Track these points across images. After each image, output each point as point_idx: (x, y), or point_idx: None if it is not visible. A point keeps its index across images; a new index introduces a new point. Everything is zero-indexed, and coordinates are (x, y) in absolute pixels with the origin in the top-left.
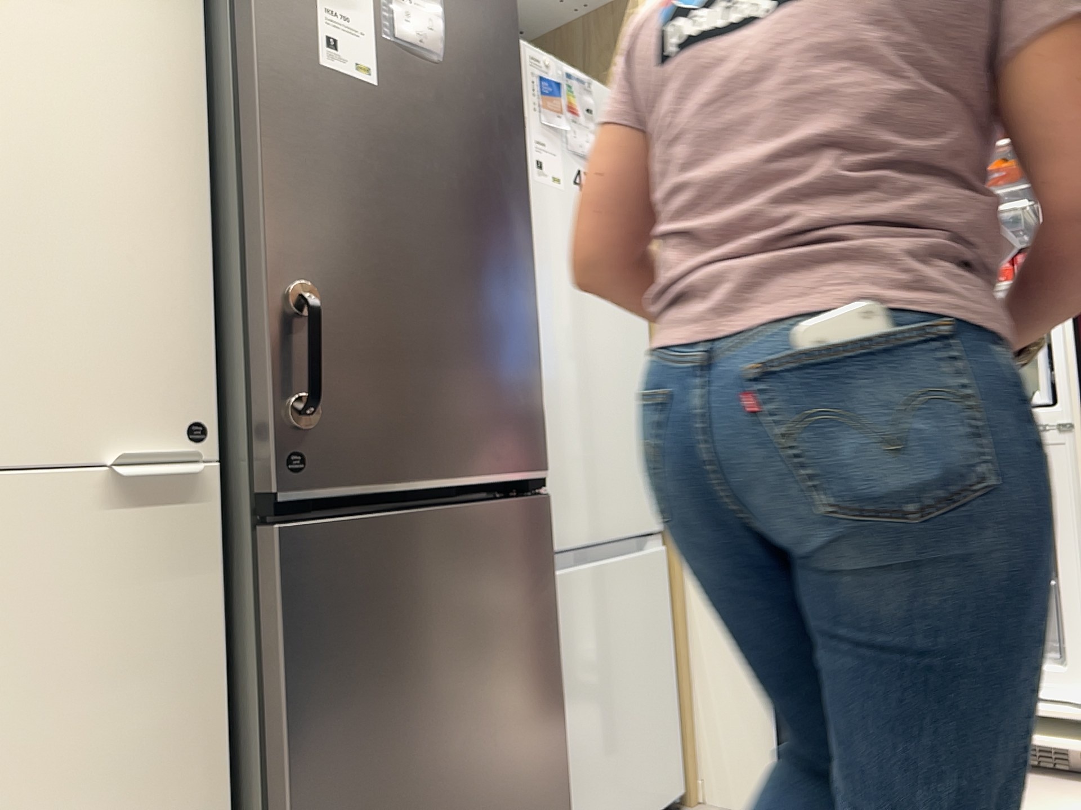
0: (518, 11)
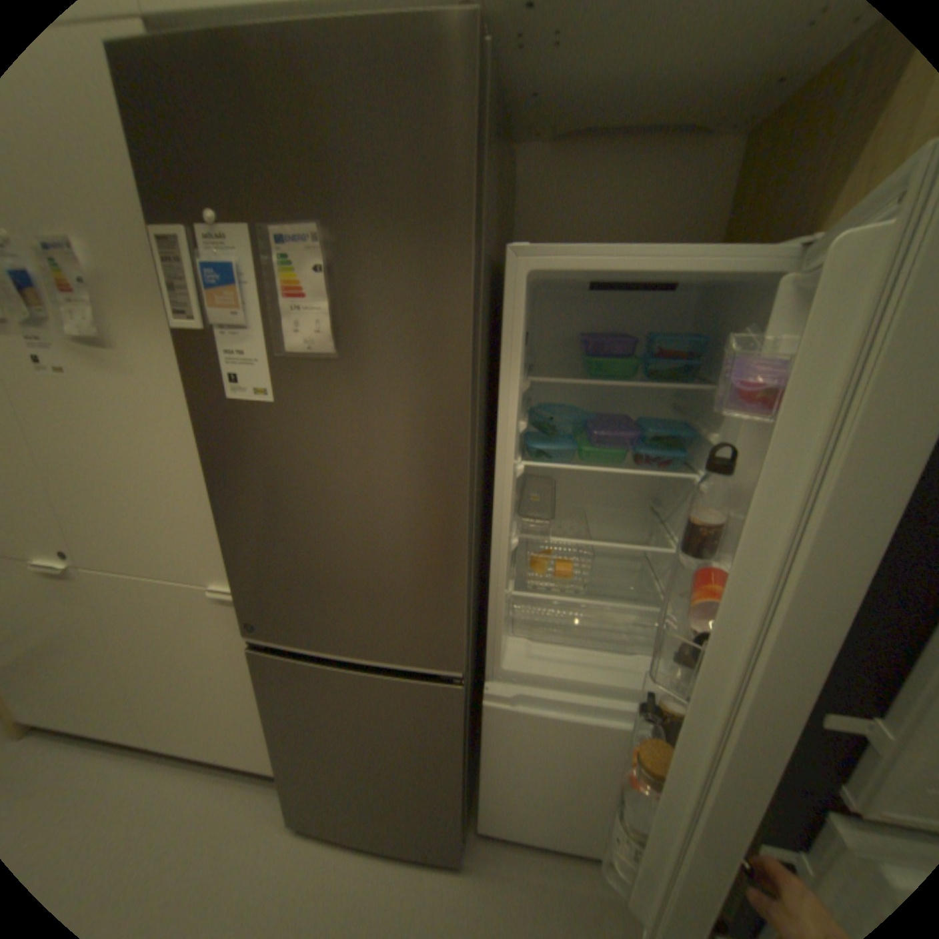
0: (471, 234)
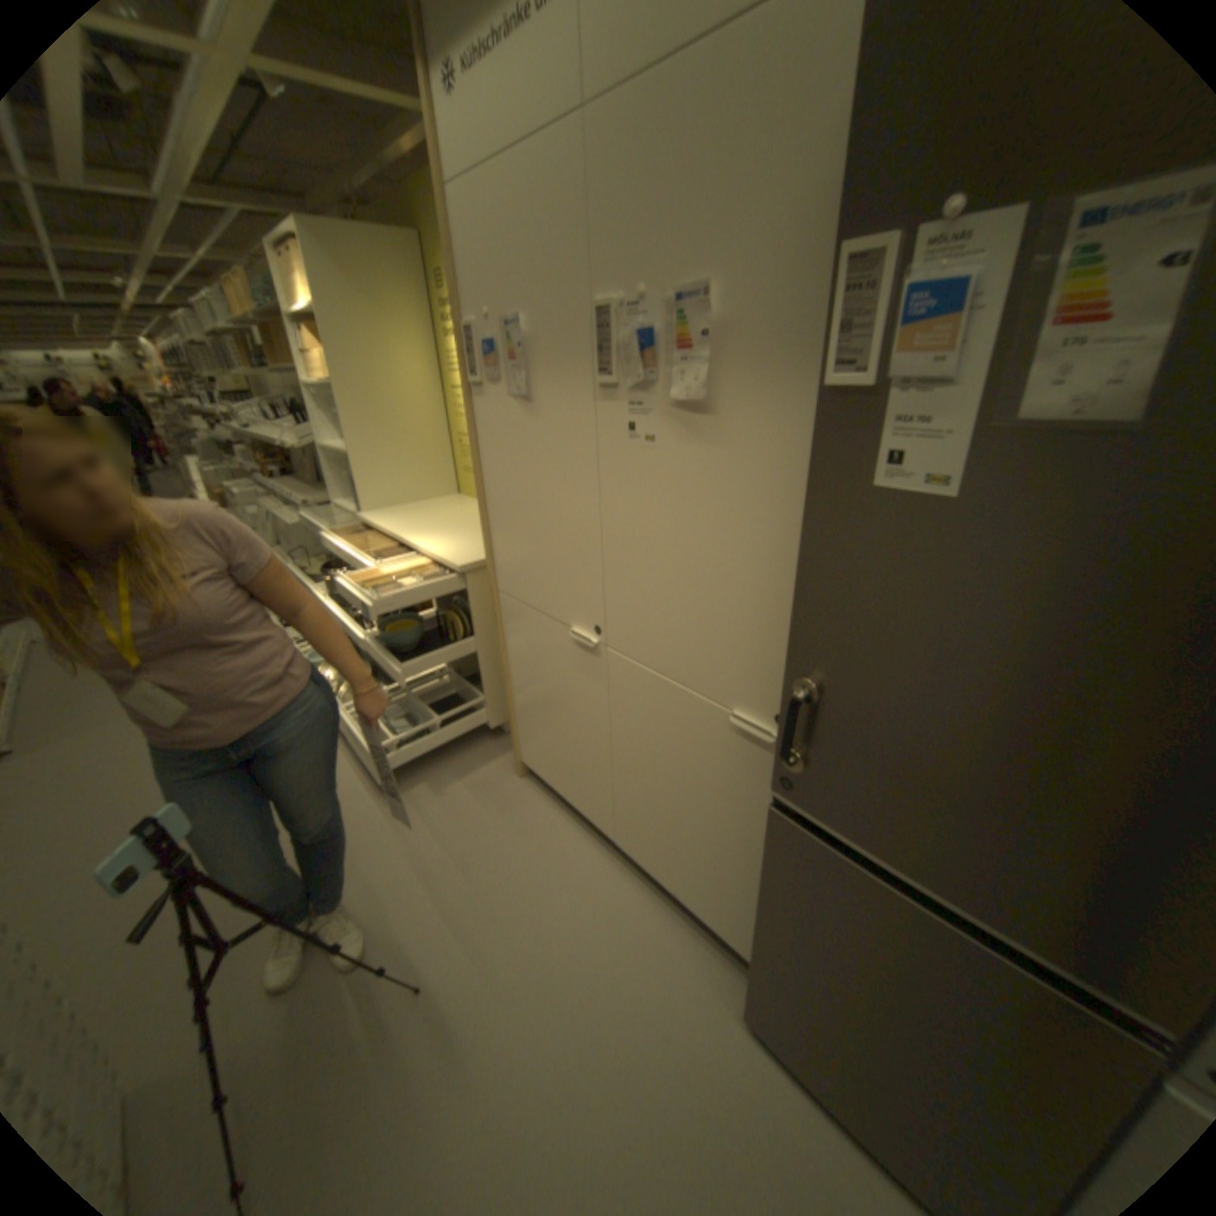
0: None
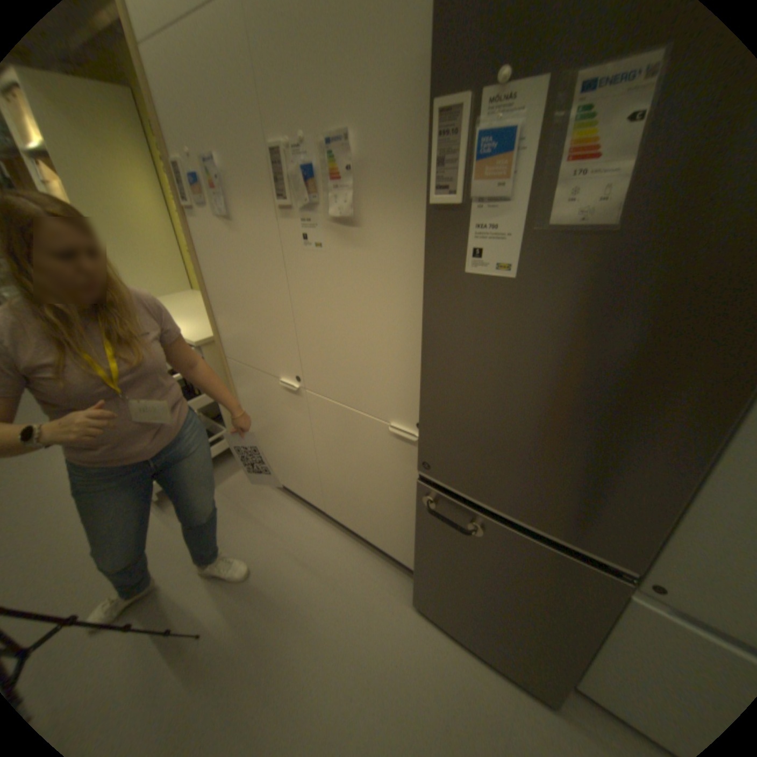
0: None
